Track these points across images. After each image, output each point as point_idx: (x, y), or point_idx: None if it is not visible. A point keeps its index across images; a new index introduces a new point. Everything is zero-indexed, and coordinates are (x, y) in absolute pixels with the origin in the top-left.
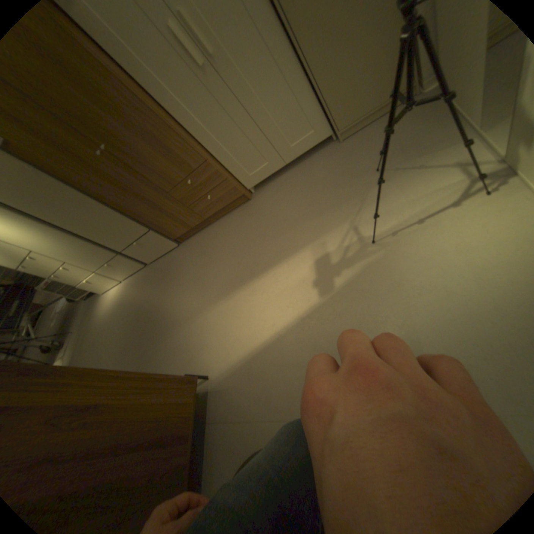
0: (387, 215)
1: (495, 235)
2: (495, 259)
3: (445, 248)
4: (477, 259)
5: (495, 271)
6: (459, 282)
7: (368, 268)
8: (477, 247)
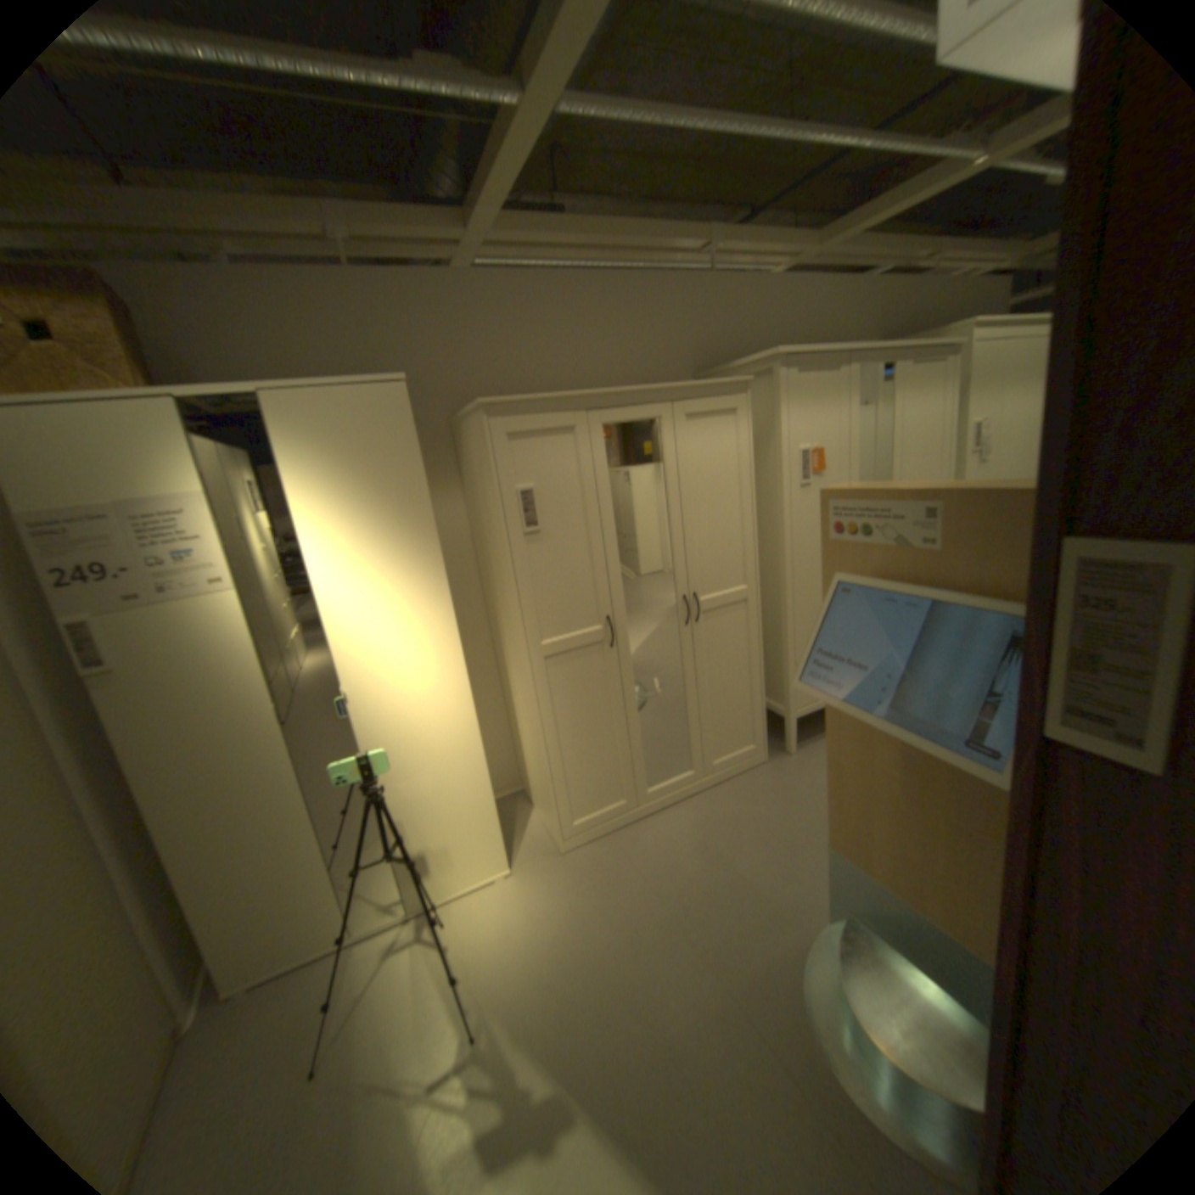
0: (426, 1037)
1: (496, 921)
2: (521, 918)
3: (502, 955)
4: (519, 929)
5: (534, 916)
6: (545, 938)
7: (519, 1043)
8: (506, 931)
